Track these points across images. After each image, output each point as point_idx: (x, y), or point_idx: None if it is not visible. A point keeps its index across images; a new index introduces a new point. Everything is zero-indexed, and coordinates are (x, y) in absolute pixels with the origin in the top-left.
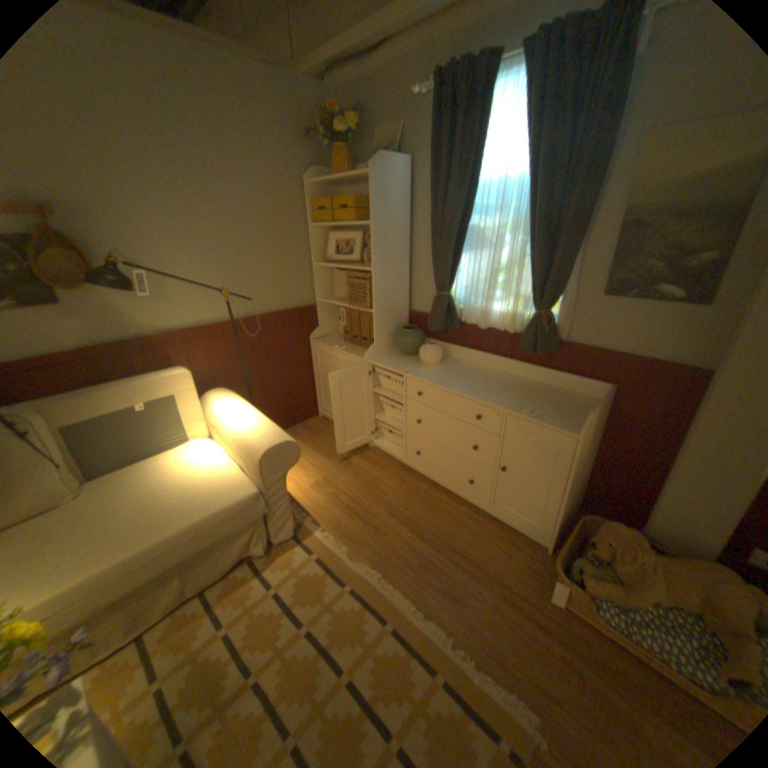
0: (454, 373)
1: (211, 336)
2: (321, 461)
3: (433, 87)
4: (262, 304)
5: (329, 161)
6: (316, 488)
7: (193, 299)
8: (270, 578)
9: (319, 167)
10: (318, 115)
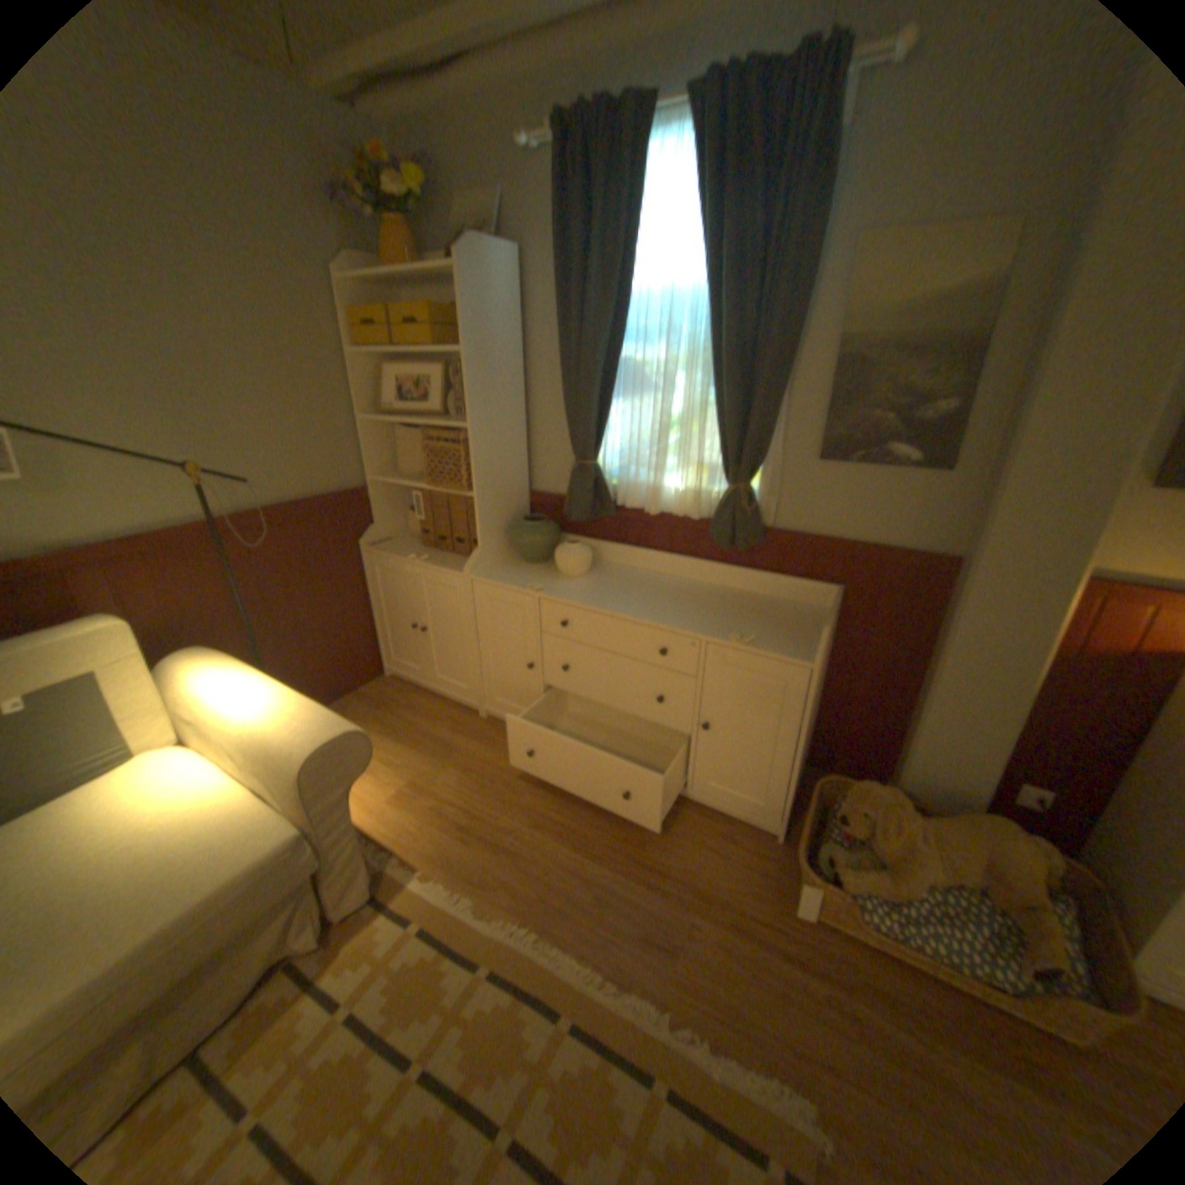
0: (614, 586)
1: (166, 552)
2: (400, 755)
3: (549, 140)
4: (266, 488)
5: (374, 245)
6: (398, 804)
7: (122, 483)
8: (334, 987)
9: (358, 254)
10: (350, 166)
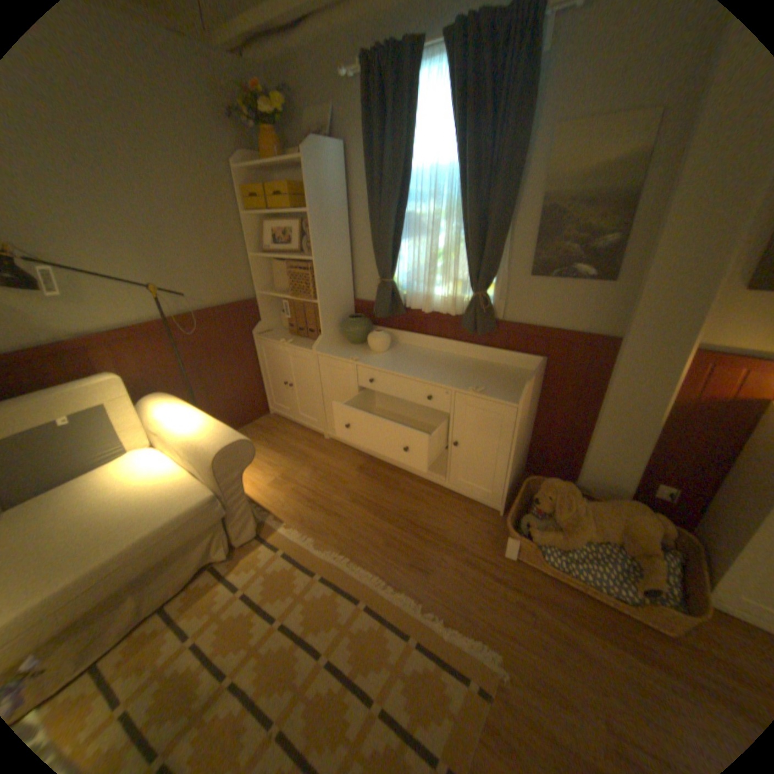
0: (403, 358)
1: (140, 337)
2: (277, 459)
3: (359, 70)
4: (196, 299)
5: (256, 144)
6: (274, 485)
7: (113, 297)
8: (235, 580)
9: (246, 150)
10: (240, 94)
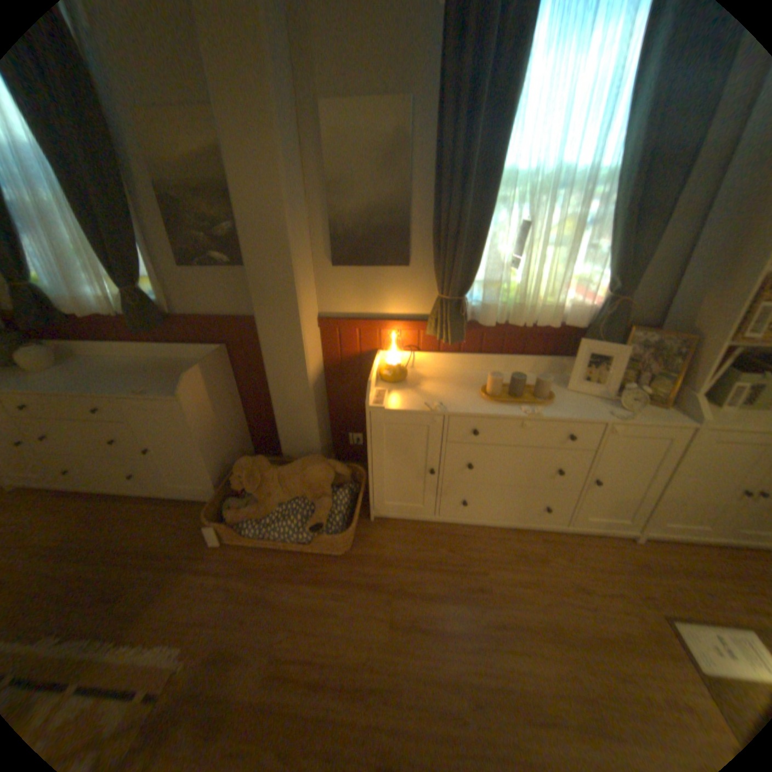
0: (68, 373)
1: None
2: None
3: None
4: None
5: None
6: None
7: None
8: None
9: None
10: None
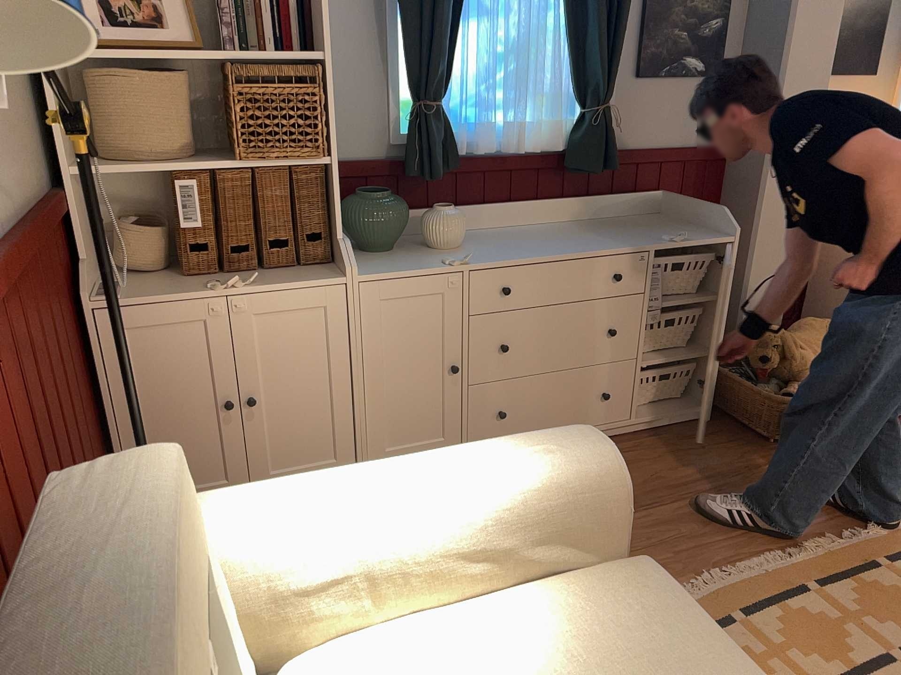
0: (506, 242)
1: None
2: None
3: None
4: (0, 191)
5: None
6: None
7: None
8: None
9: None
10: None
